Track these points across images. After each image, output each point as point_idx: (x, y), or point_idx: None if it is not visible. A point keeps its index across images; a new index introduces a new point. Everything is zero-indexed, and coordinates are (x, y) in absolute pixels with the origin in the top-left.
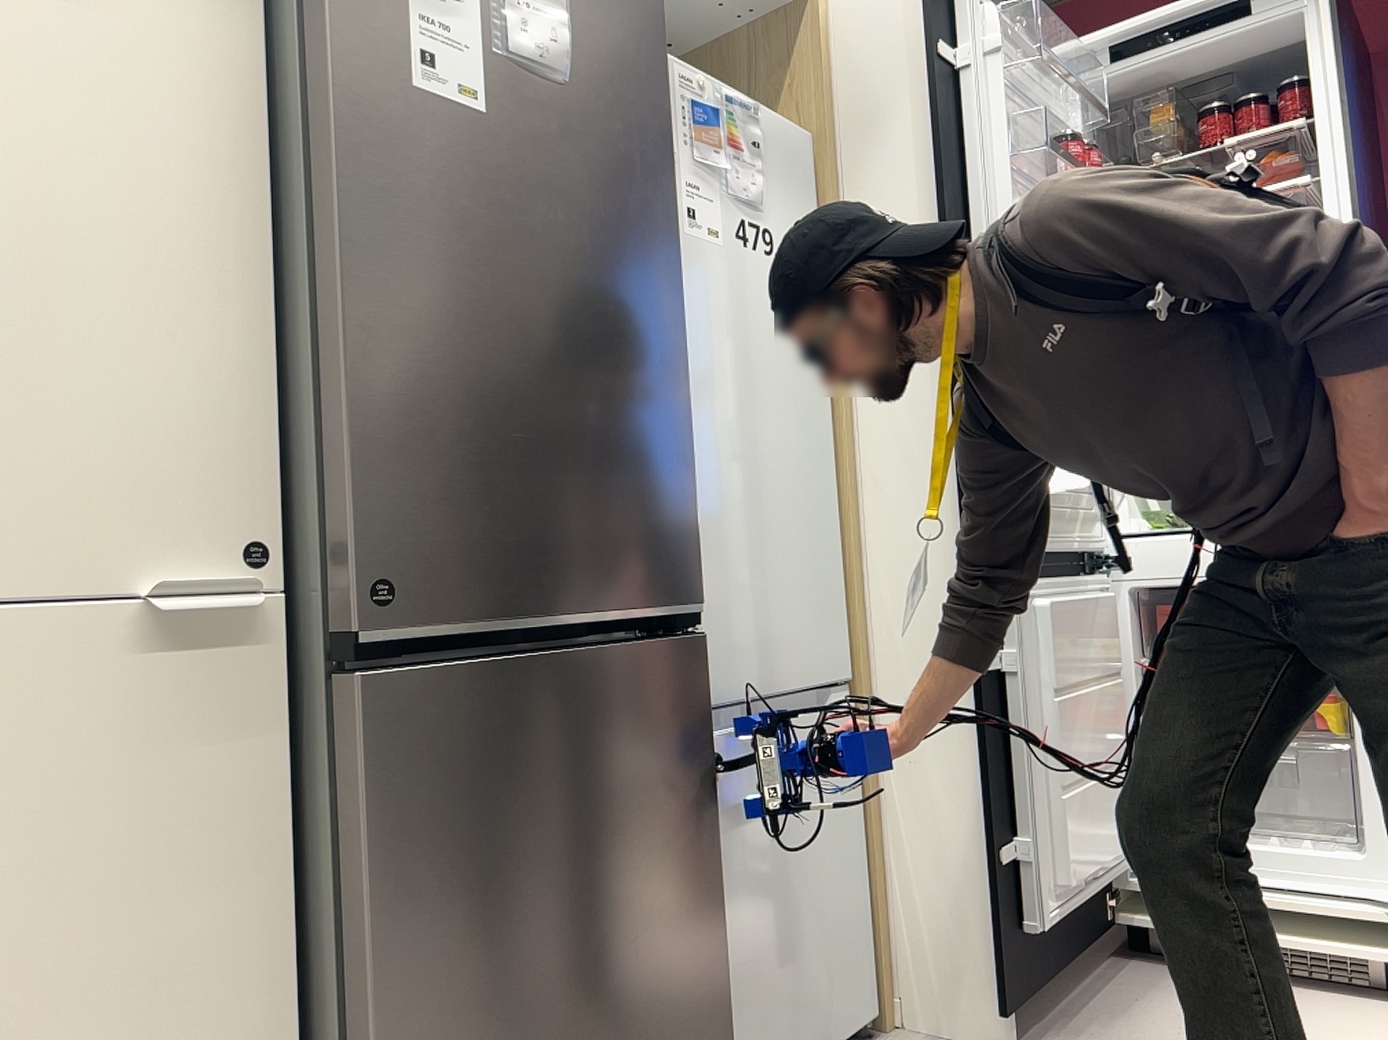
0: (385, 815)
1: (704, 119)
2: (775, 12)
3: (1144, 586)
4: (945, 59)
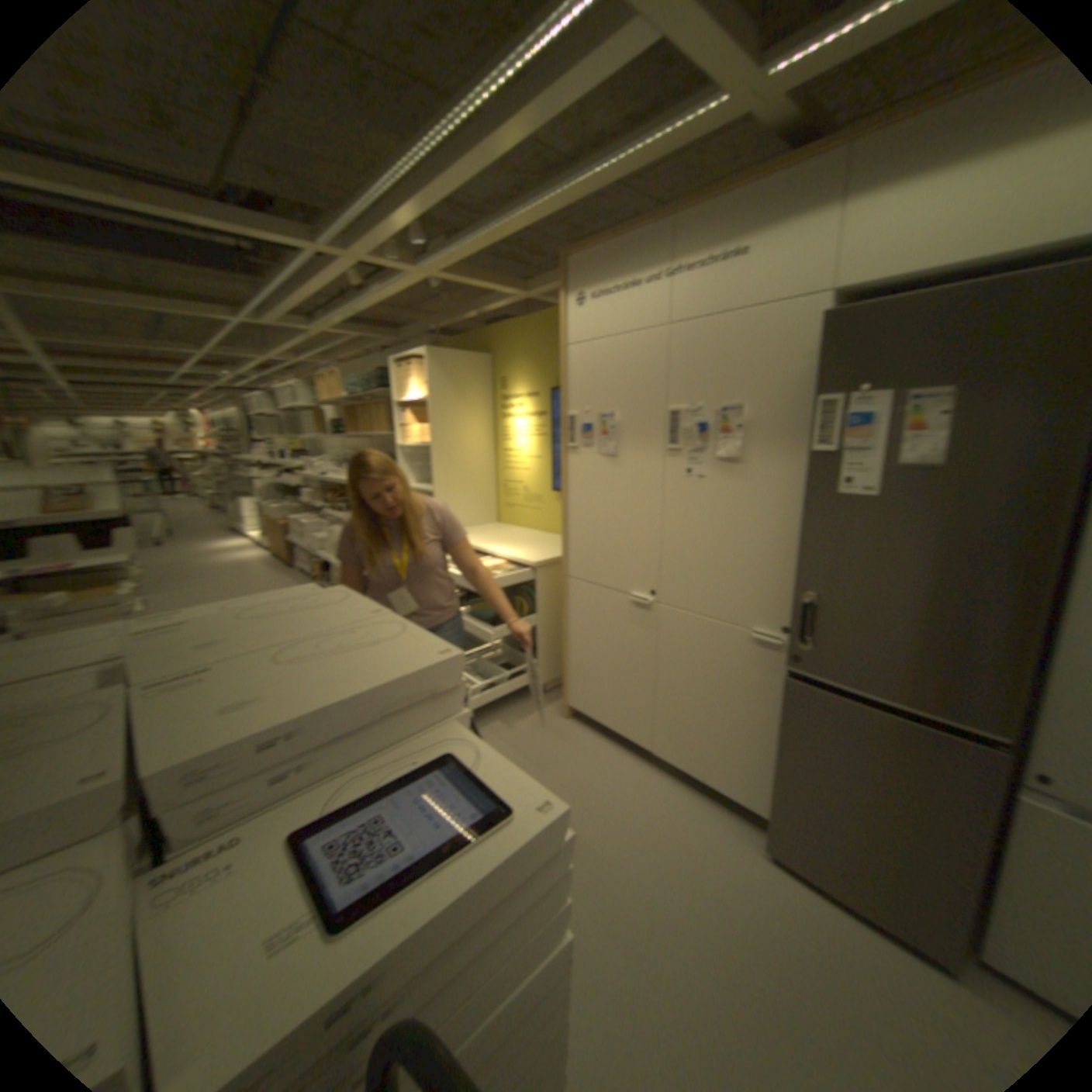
0: (791, 718)
1: None
2: None
3: None
4: None
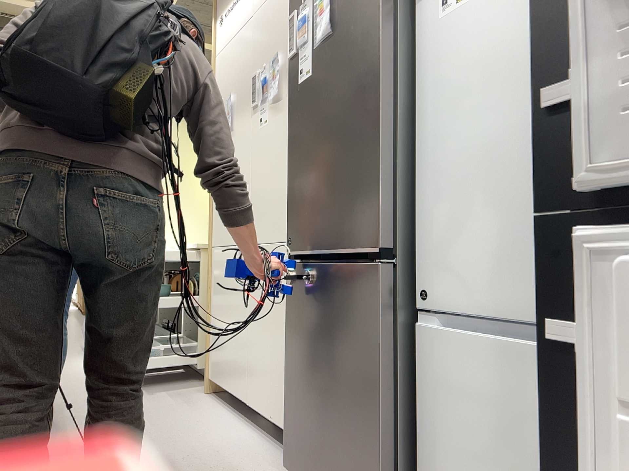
0: (289, 304)
1: None
2: None
3: None
4: None
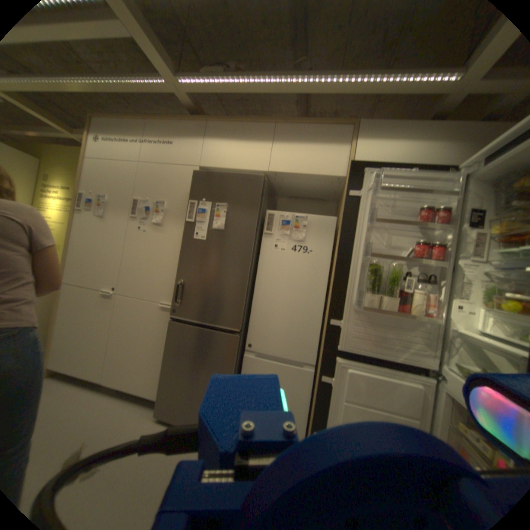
0: (169, 340)
1: (284, 223)
2: (344, 182)
3: (450, 394)
4: (351, 196)
